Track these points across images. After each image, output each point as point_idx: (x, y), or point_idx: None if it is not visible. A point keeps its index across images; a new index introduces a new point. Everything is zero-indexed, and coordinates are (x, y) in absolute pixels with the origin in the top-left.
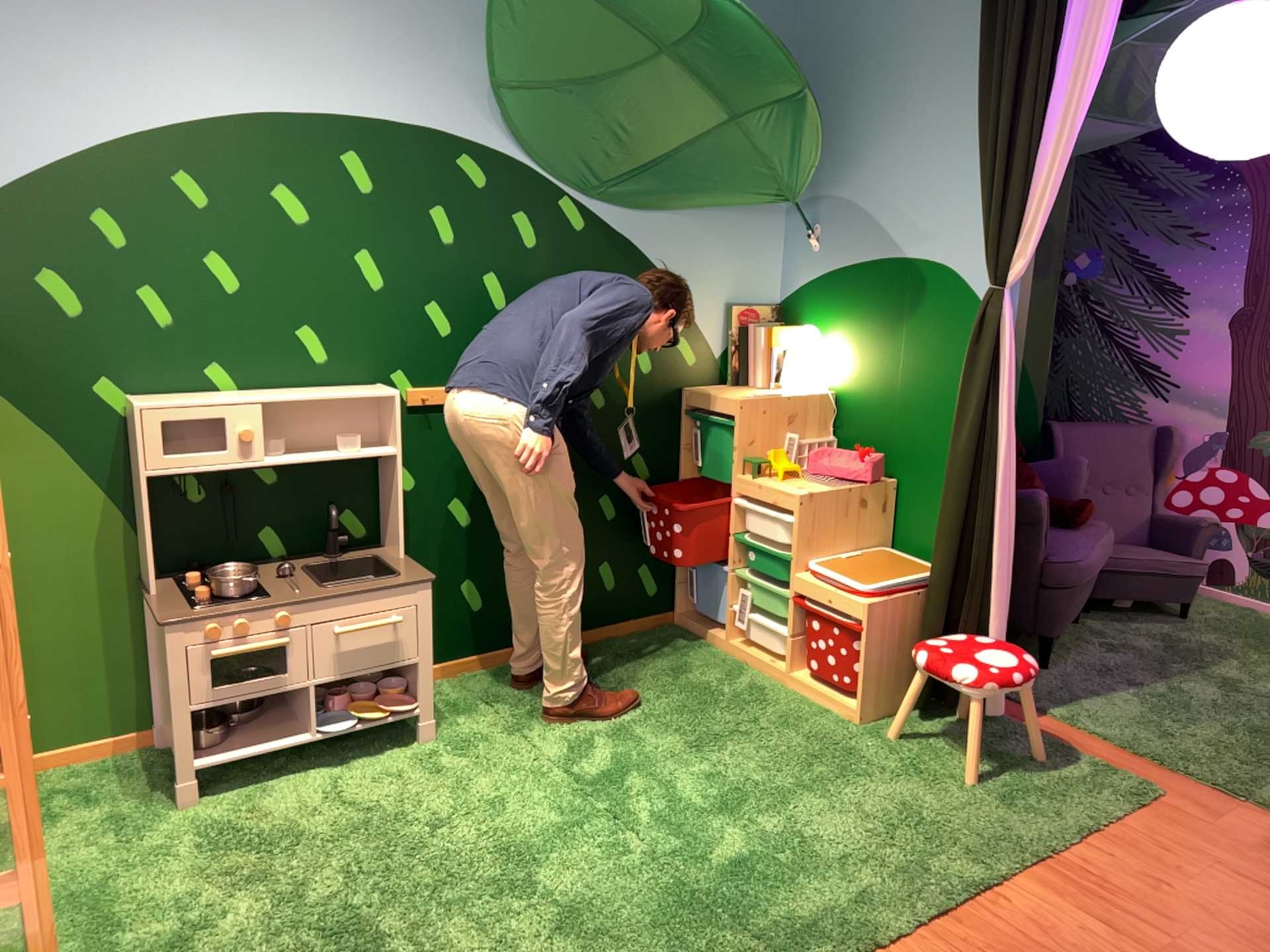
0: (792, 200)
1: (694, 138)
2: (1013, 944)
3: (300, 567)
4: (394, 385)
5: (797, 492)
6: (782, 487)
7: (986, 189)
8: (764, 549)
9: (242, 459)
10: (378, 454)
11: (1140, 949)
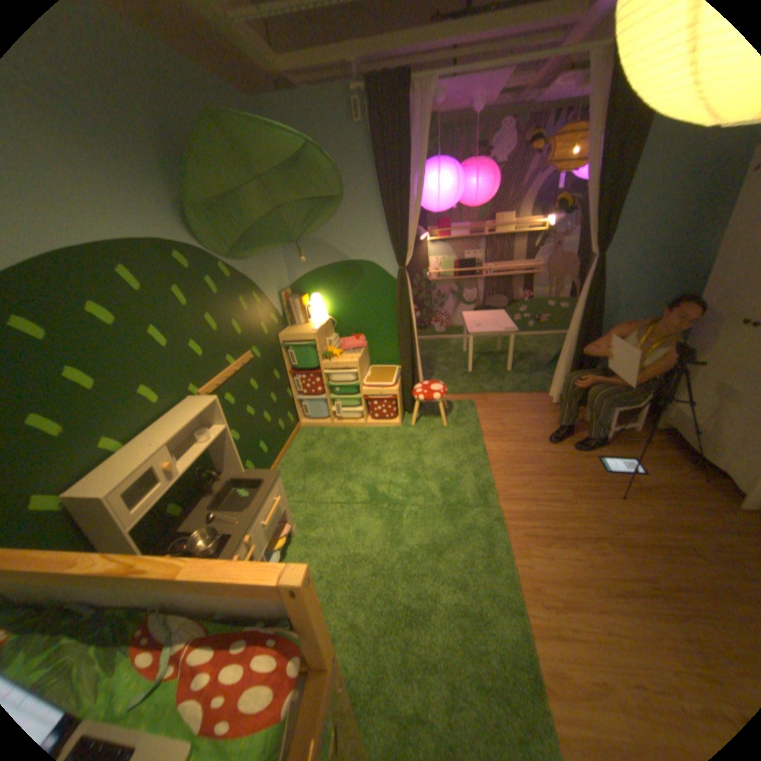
0: (294, 243)
1: (258, 220)
2: (506, 461)
3: (205, 511)
4: (191, 393)
5: (353, 361)
6: (345, 361)
7: (393, 233)
8: (343, 385)
9: (169, 482)
10: (219, 432)
11: (520, 443)
